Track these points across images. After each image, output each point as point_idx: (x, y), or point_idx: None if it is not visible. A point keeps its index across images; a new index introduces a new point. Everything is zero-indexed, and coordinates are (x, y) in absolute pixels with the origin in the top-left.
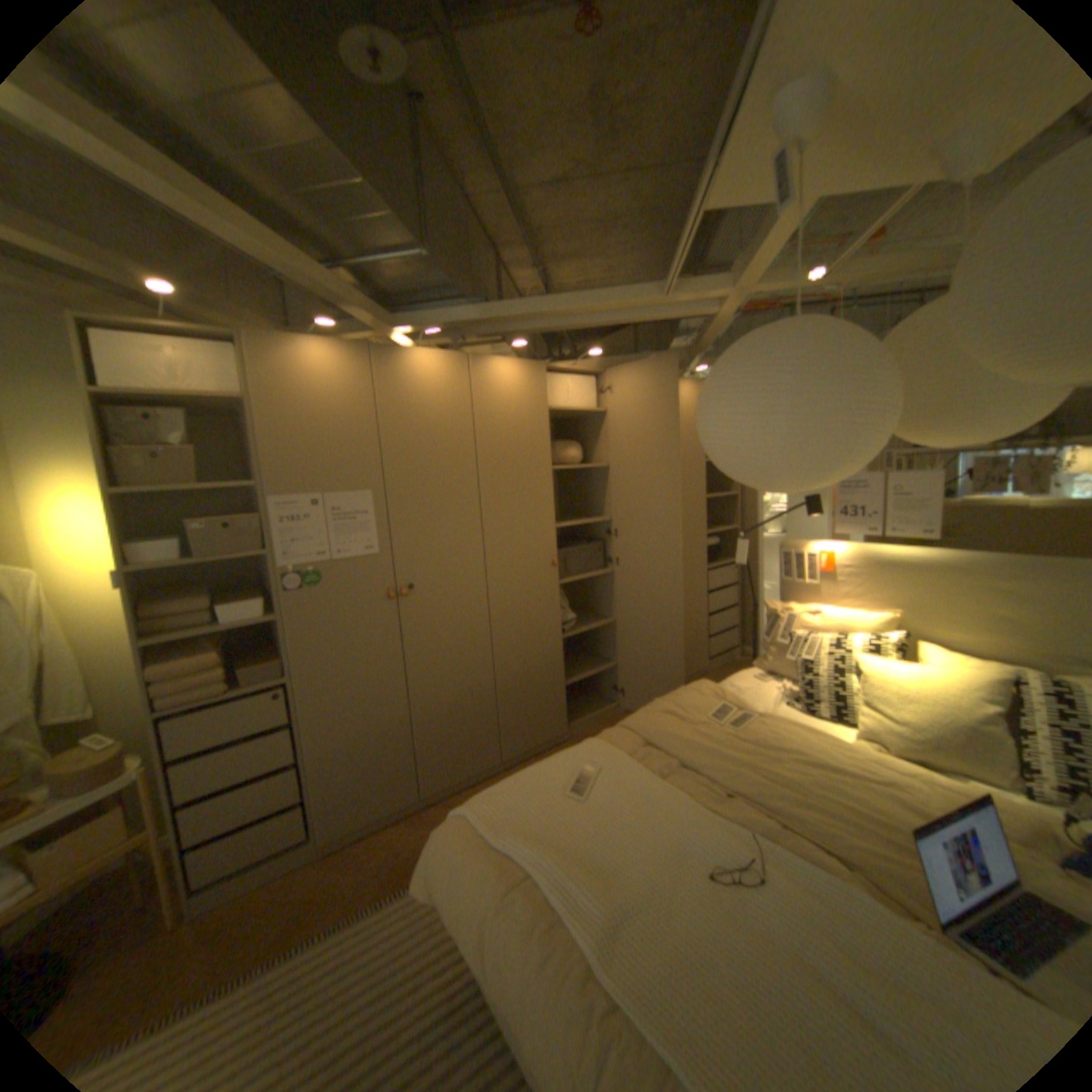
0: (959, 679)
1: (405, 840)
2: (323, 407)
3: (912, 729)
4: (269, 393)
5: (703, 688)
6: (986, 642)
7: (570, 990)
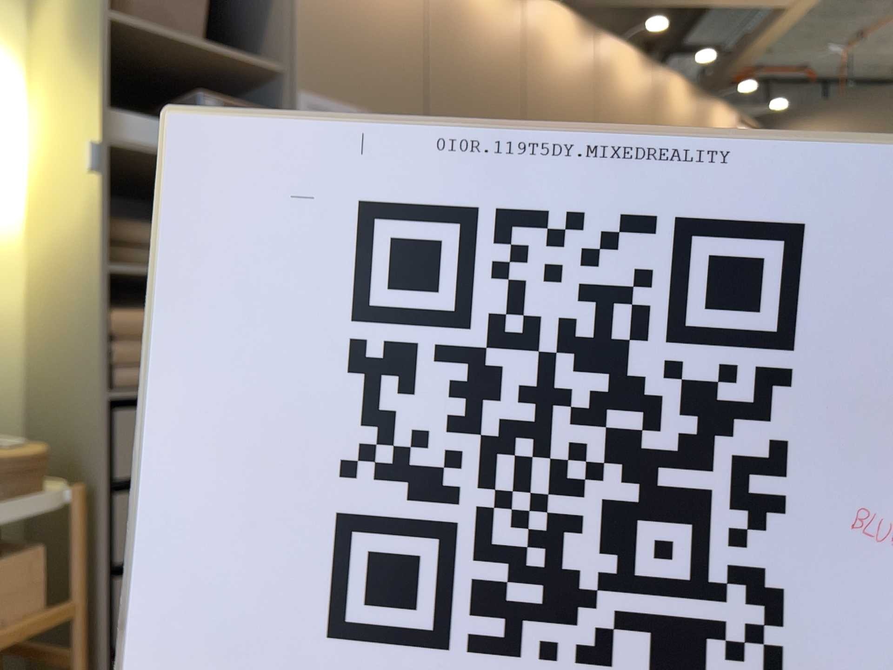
0: None
1: None
2: None
3: None
4: None
5: None
6: None
7: None
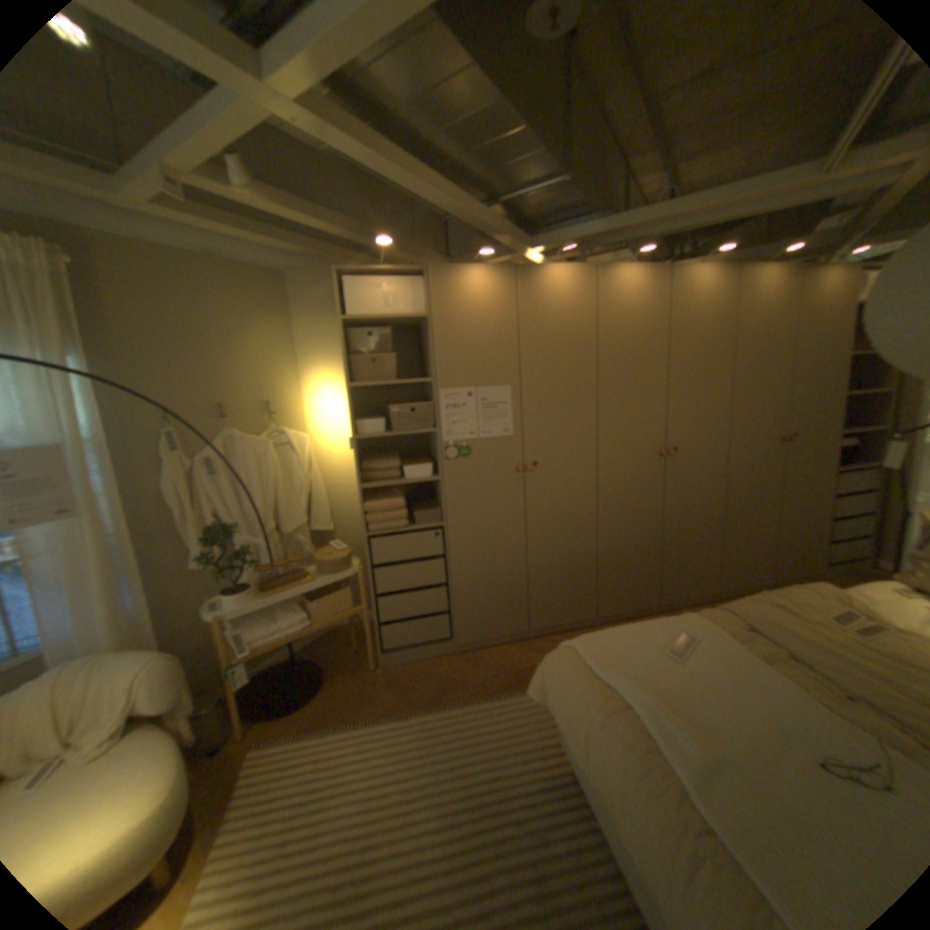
0: None
1: (518, 657)
2: (479, 320)
3: None
4: (444, 312)
5: (823, 590)
6: None
7: (667, 803)
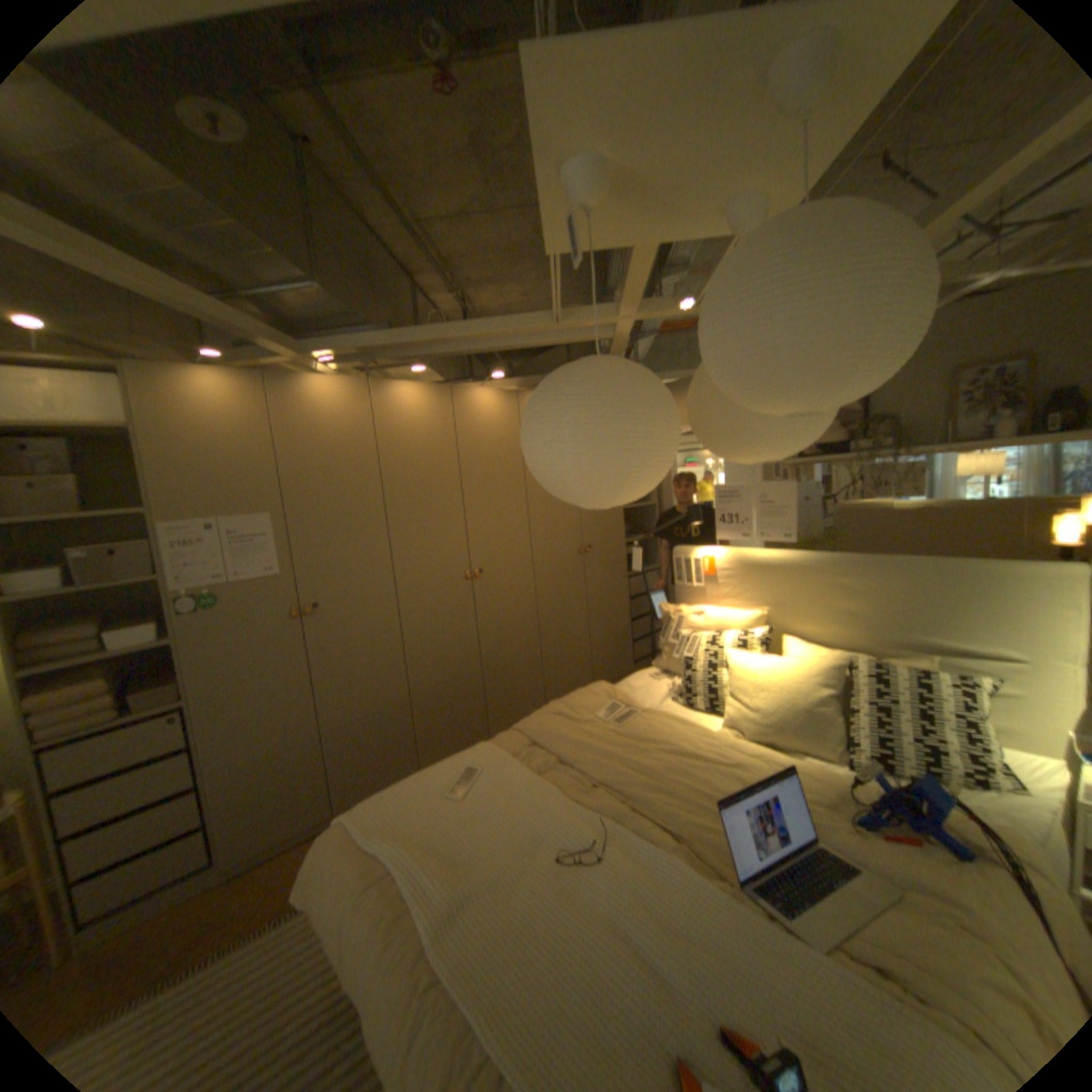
0: (803, 667)
1: None
2: (213, 434)
3: (761, 715)
4: (153, 422)
5: (597, 689)
6: (834, 633)
7: (401, 971)
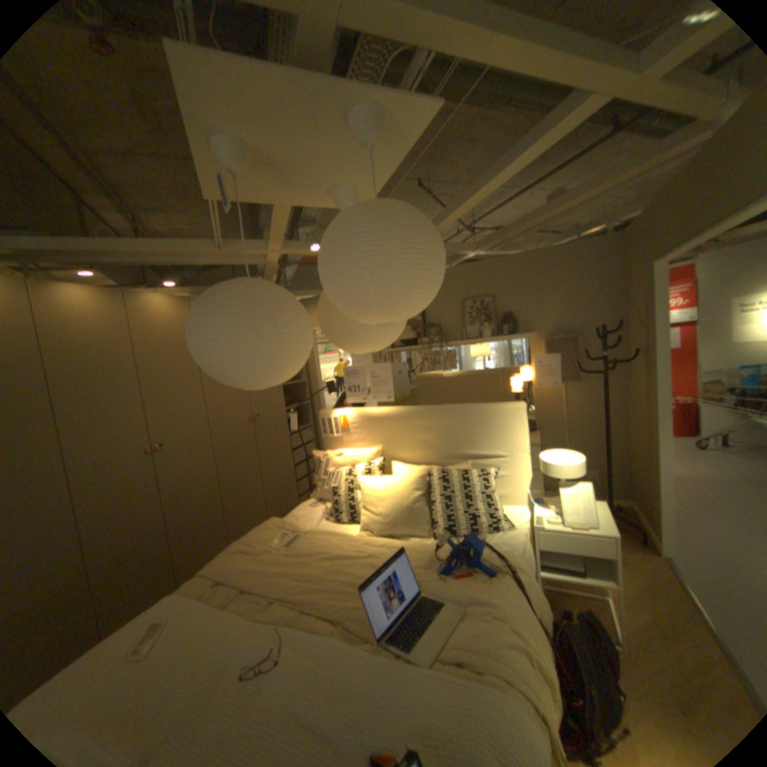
0: (404, 480)
1: None
2: None
3: (382, 517)
4: None
5: (269, 524)
6: (419, 455)
7: None
